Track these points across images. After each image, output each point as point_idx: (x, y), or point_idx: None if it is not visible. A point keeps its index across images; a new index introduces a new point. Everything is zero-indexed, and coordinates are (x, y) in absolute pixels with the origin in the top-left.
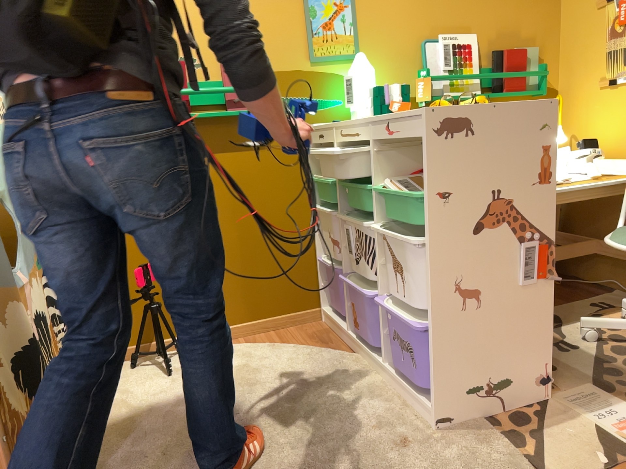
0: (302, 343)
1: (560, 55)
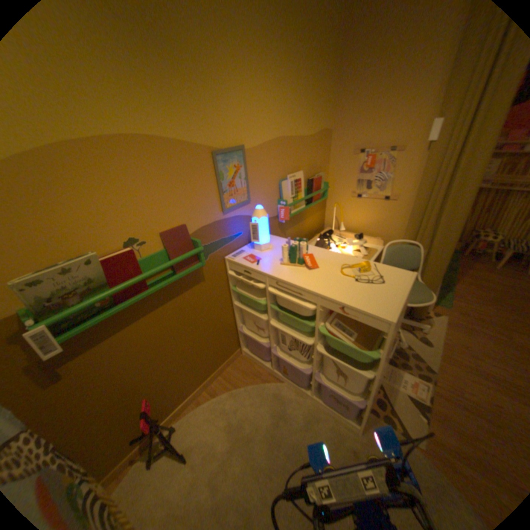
0: (246, 382)
1: (329, 173)
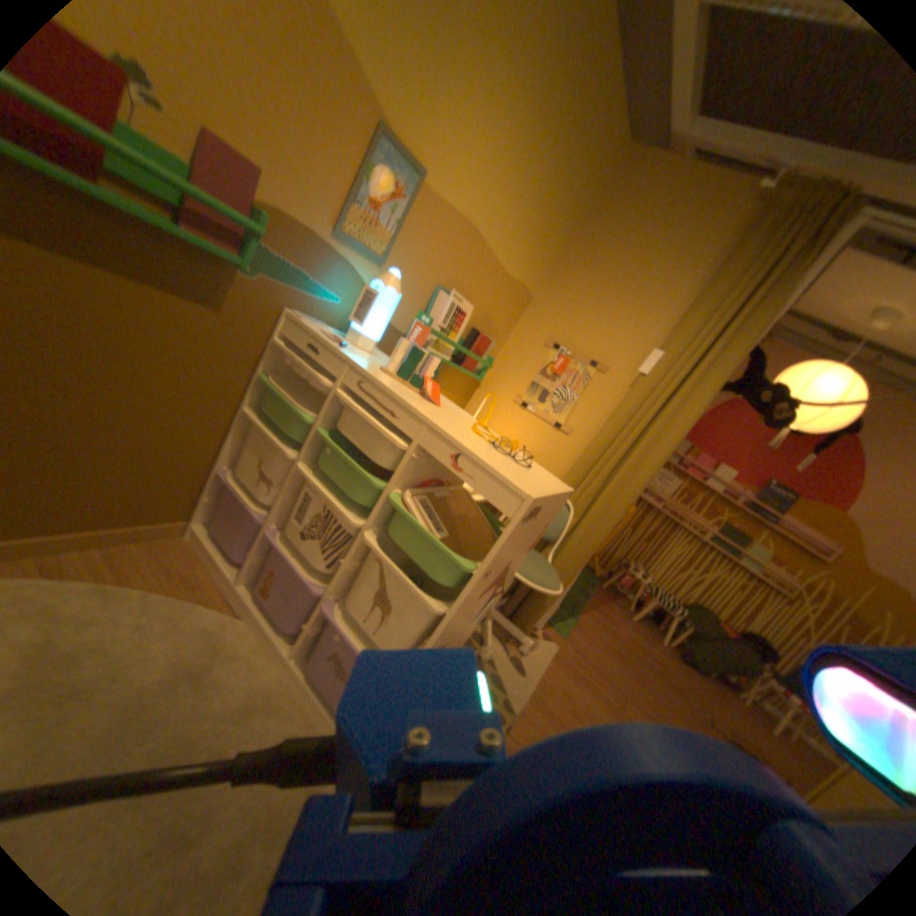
0: (156, 589)
1: (500, 355)
